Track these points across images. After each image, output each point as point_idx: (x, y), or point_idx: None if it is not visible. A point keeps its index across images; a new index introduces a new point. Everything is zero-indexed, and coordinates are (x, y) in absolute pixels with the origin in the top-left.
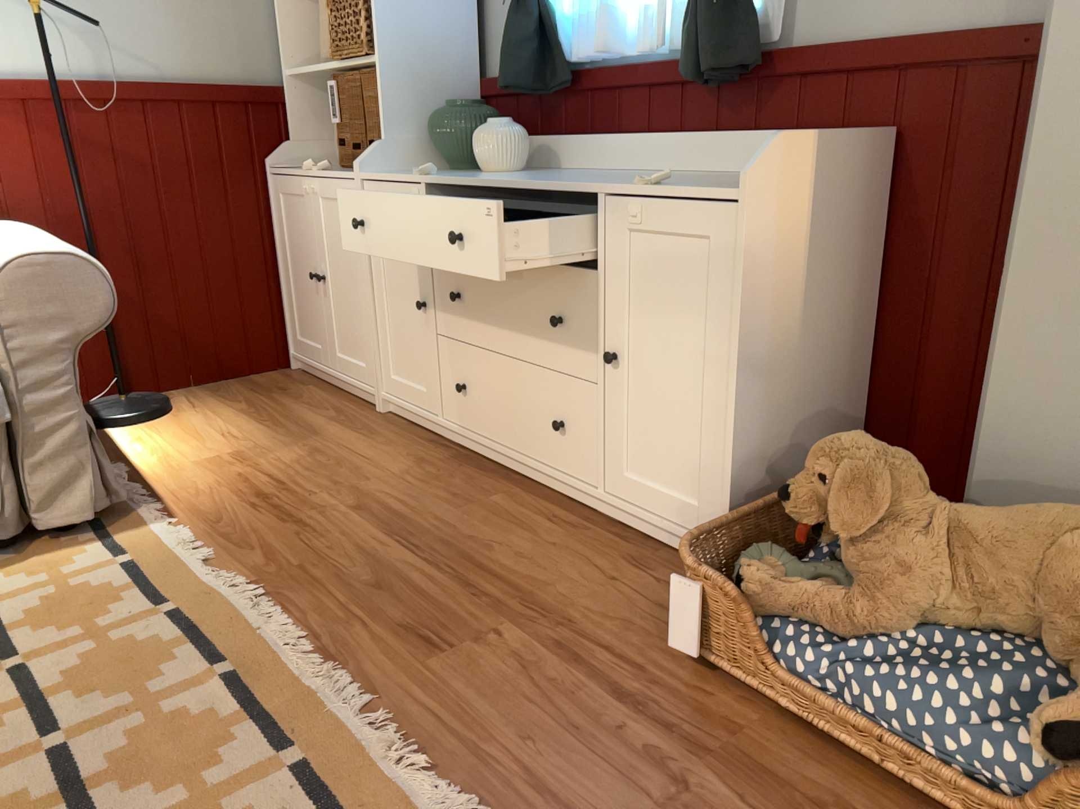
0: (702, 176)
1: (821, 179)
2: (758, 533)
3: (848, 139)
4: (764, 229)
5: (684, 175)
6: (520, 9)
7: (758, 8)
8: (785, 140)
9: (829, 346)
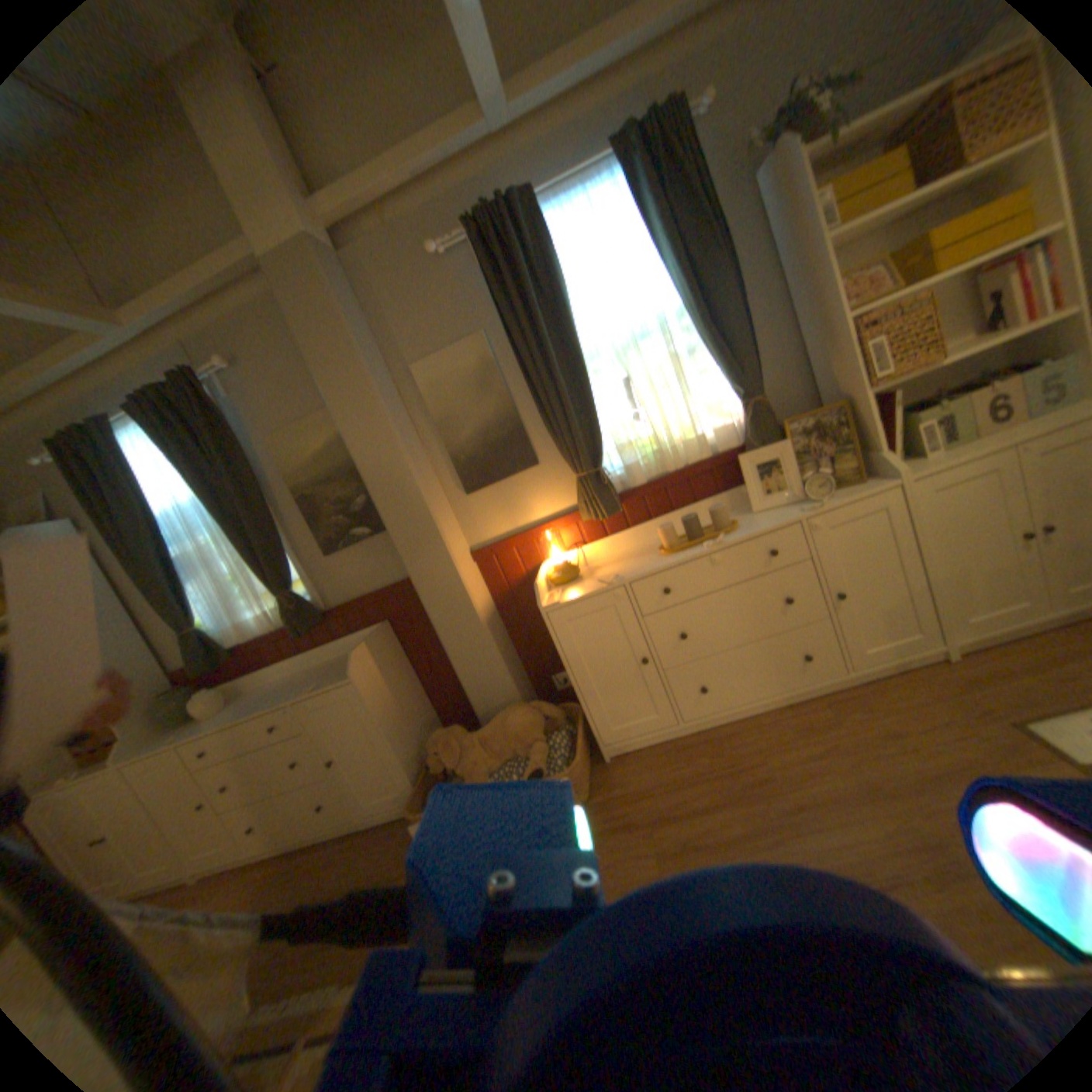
0: (322, 665)
1: (372, 648)
2: (427, 785)
3: (374, 633)
4: (365, 684)
5: (314, 668)
6: (180, 636)
7: (310, 597)
8: (354, 651)
9: (410, 701)
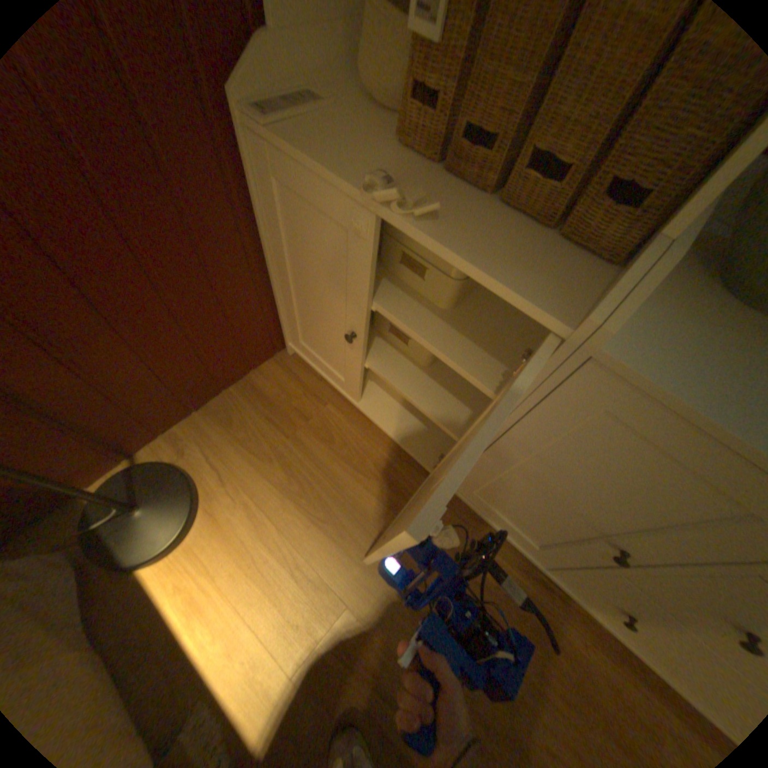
0: None
1: None
2: None
3: None
4: None
5: None
6: None
7: None
8: None
9: None
